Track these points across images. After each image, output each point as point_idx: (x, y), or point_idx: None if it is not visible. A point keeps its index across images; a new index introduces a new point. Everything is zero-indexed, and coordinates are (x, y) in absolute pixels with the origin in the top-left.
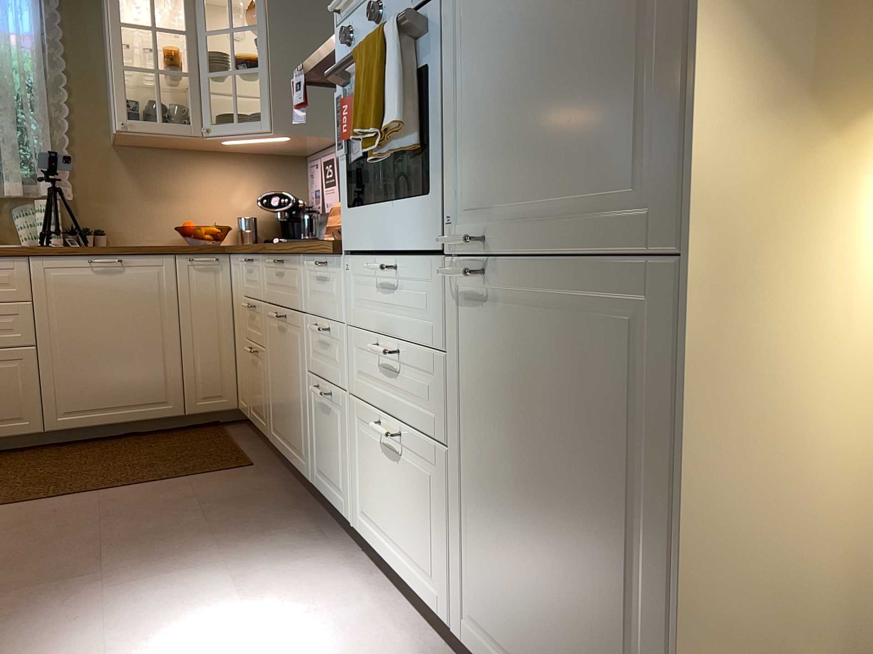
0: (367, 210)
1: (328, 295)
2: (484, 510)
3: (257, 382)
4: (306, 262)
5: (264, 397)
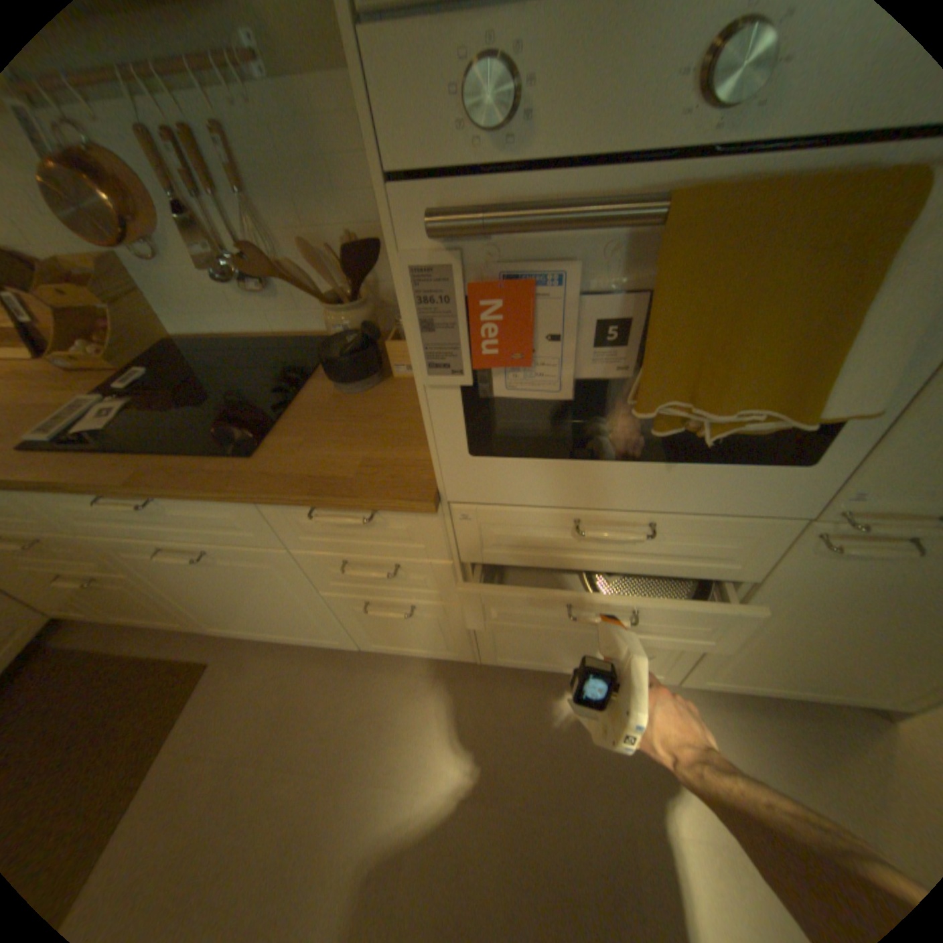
0: (553, 464)
1: (384, 537)
2: (775, 648)
3: (118, 600)
4: (275, 504)
5: (157, 609)
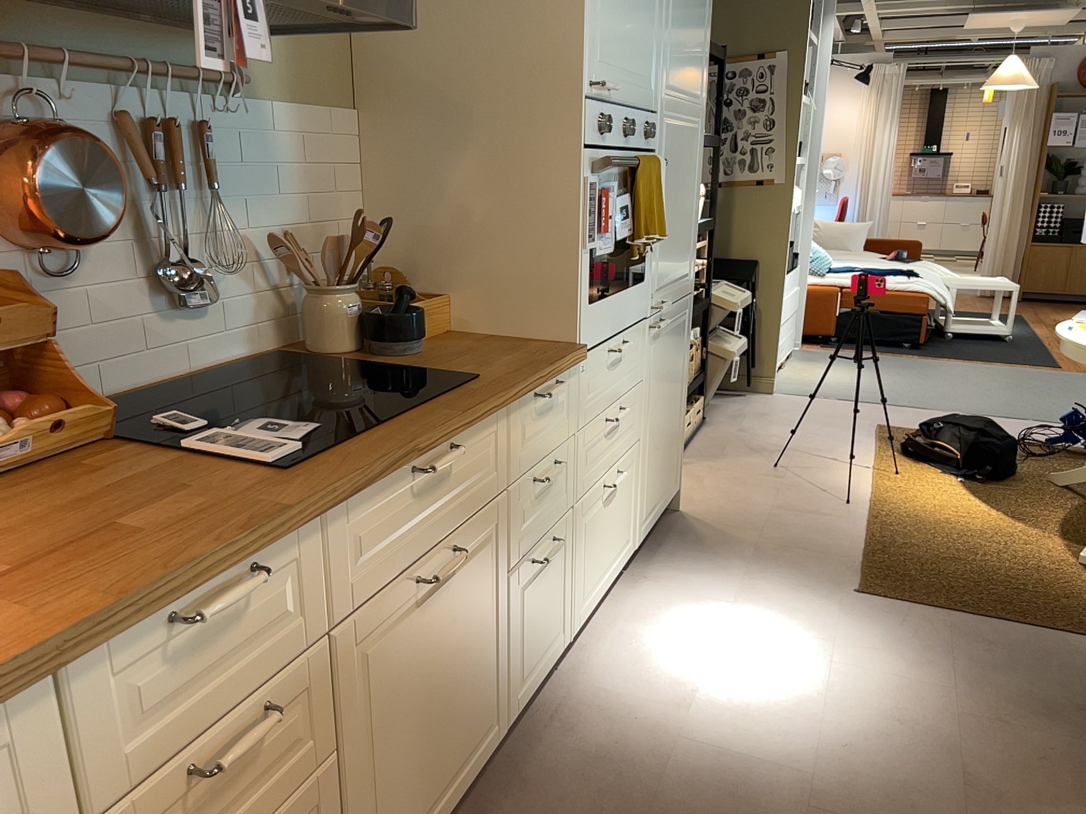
0: (606, 301)
1: (554, 420)
2: (652, 447)
3: None
4: (519, 404)
5: None
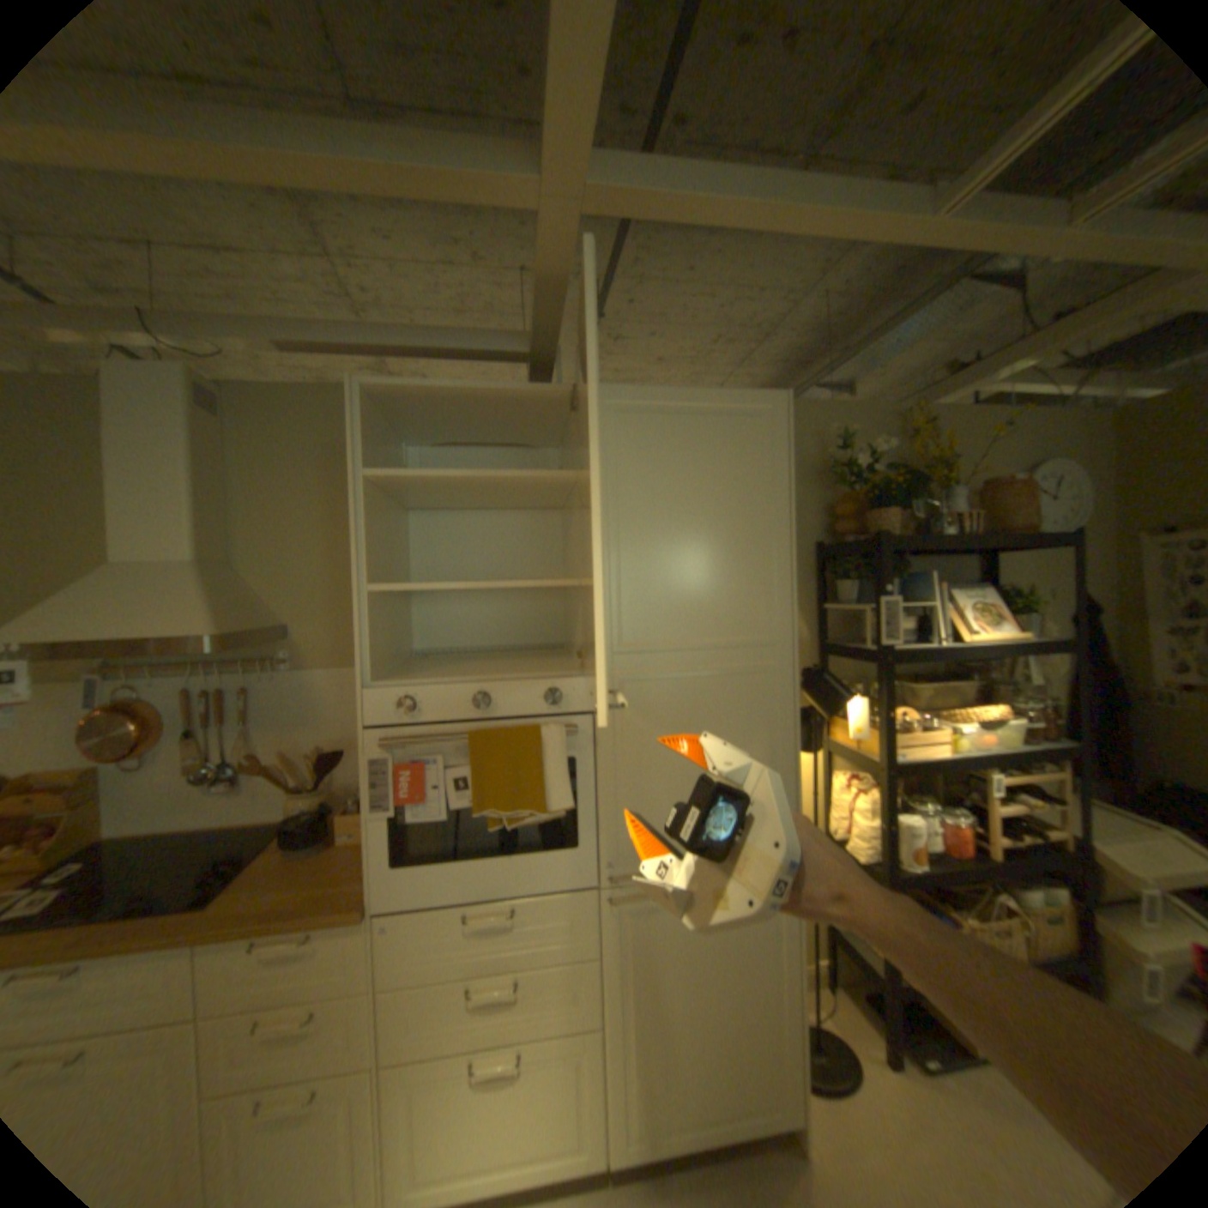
0: (441, 869)
1: (308, 974)
2: (648, 1050)
3: None
4: (215, 950)
5: None
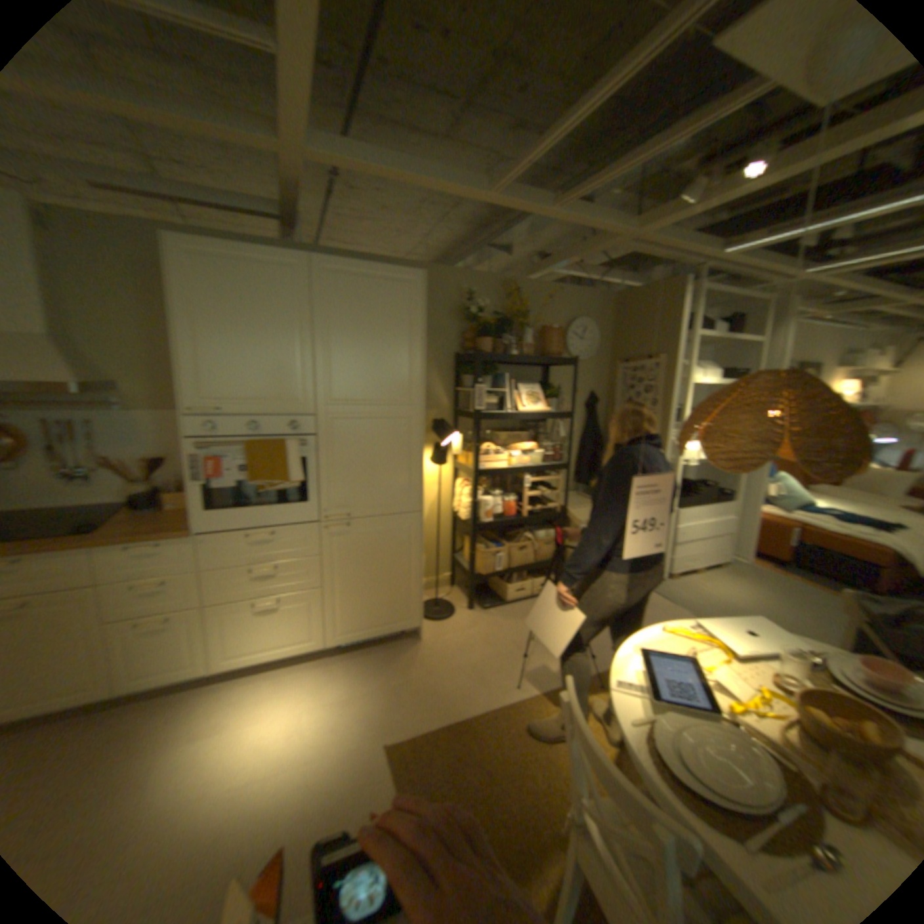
0: (229, 512)
1: (154, 564)
2: (341, 596)
3: None
4: (97, 552)
5: None
